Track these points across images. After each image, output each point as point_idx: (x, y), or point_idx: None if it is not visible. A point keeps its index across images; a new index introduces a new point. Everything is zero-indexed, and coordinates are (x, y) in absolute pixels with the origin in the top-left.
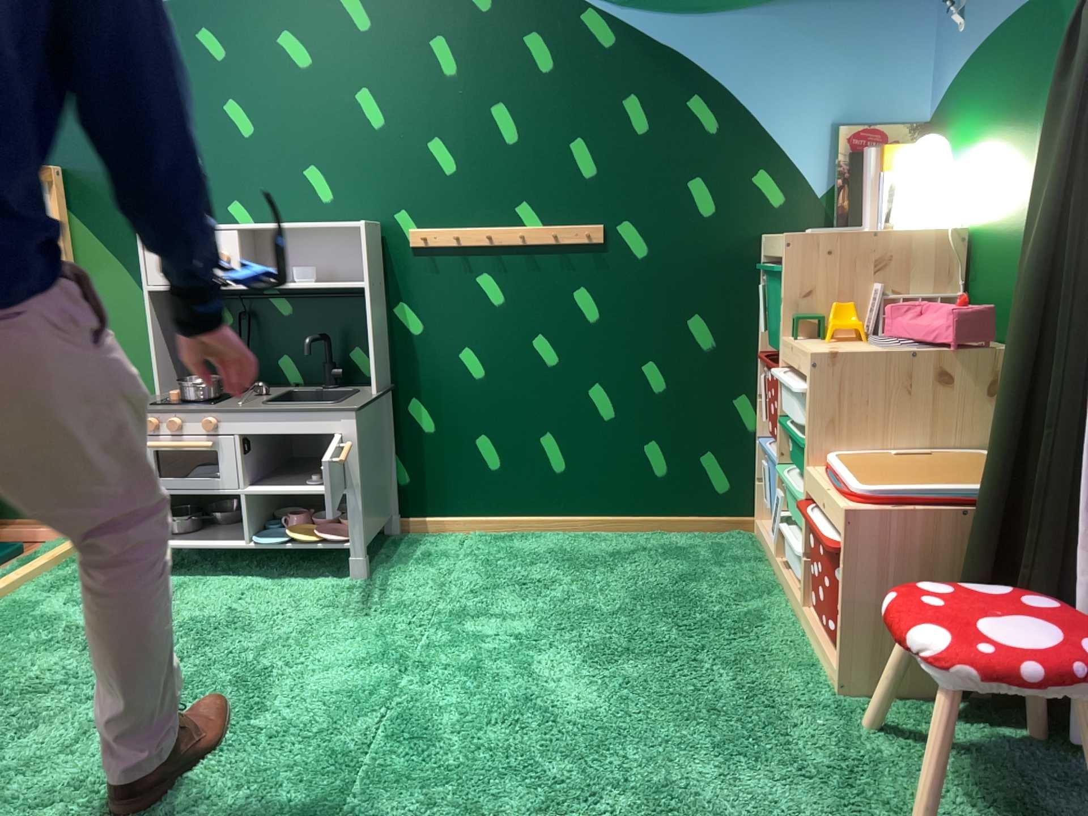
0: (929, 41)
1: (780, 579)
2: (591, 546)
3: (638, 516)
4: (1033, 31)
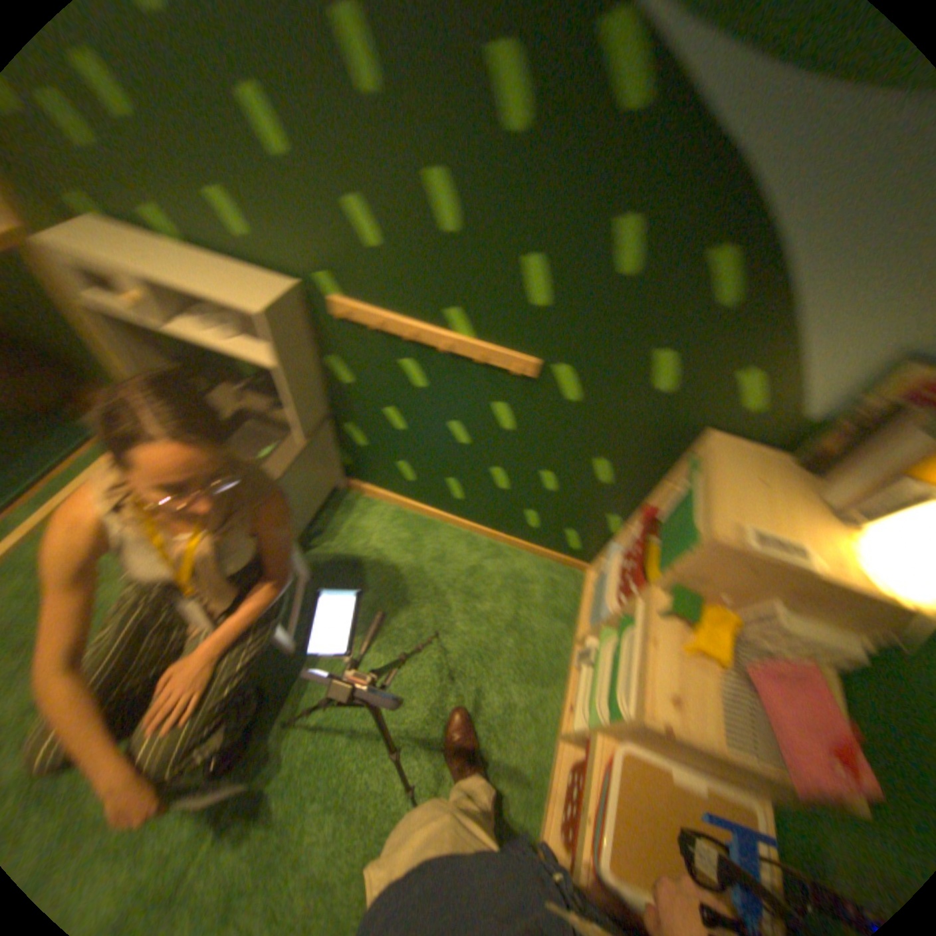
0: None
1: (570, 665)
2: (465, 556)
3: (508, 538)
4: None
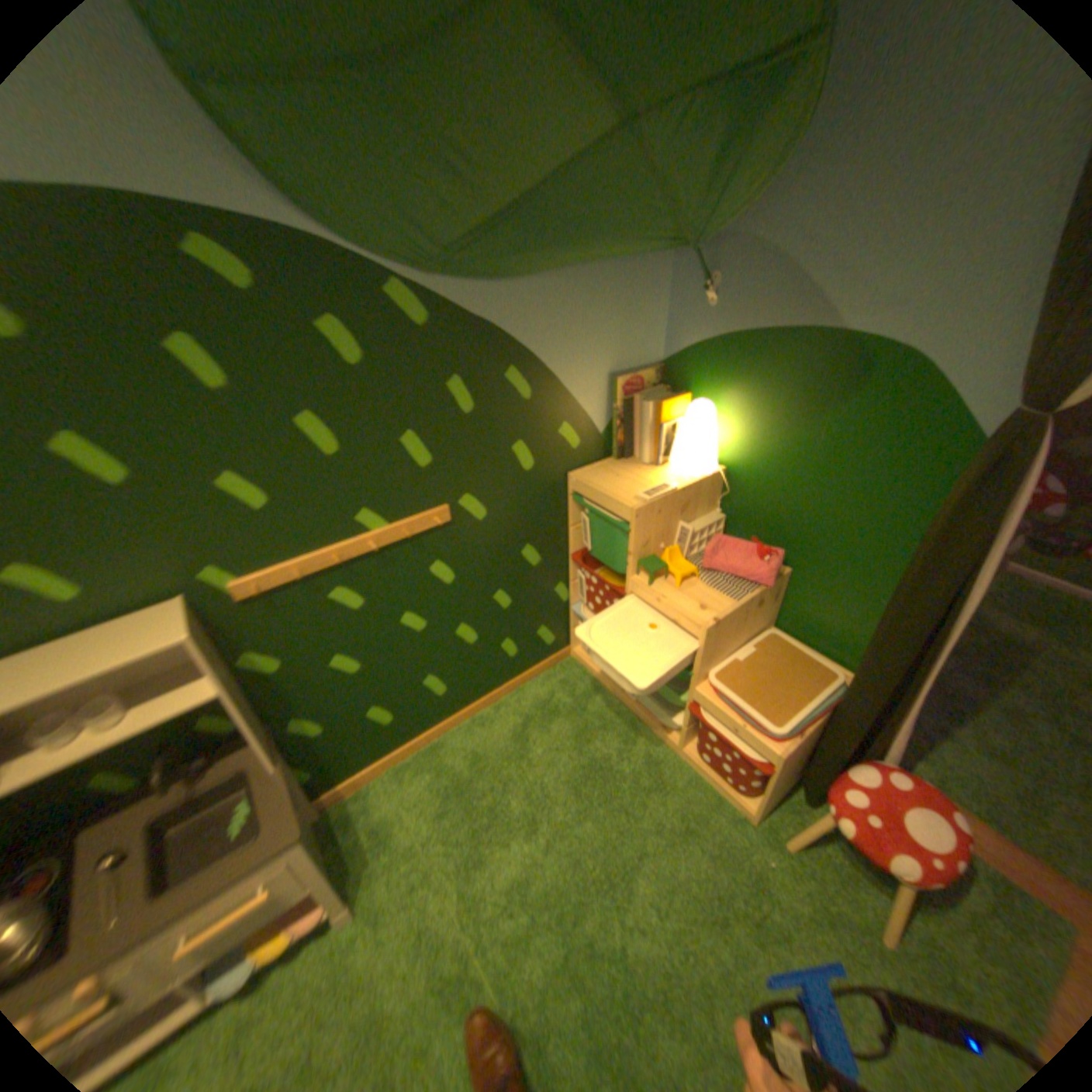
0: (670, 296)
1: (631, 709)
2: (488, 734)
3: (503, 686)
4: (825, 354)
